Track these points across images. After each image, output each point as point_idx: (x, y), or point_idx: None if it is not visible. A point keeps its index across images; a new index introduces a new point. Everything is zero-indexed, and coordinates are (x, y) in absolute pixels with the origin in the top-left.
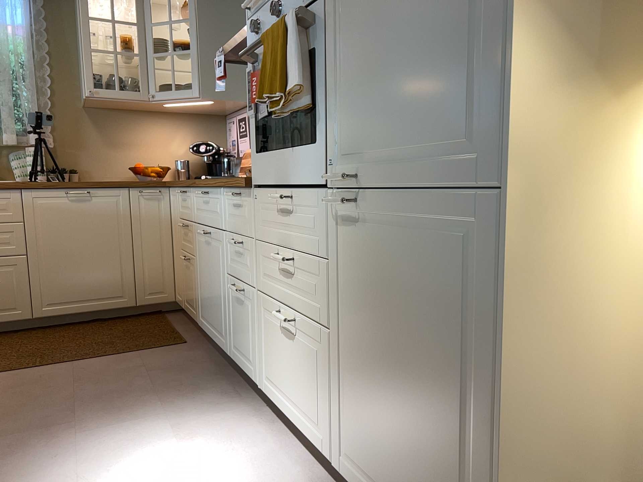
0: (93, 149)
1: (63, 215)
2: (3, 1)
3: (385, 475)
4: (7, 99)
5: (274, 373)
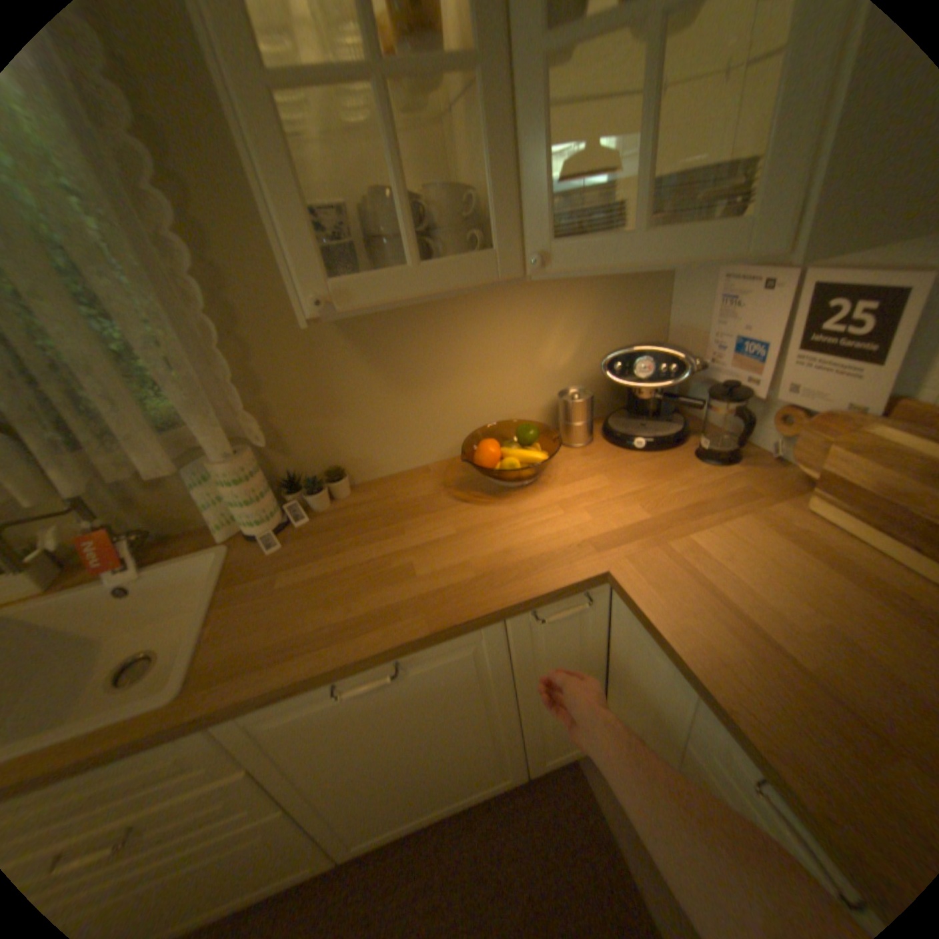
0: (366, 407)
1: (342, 727)
2: None
3: None
4: (85, 349)
5: None
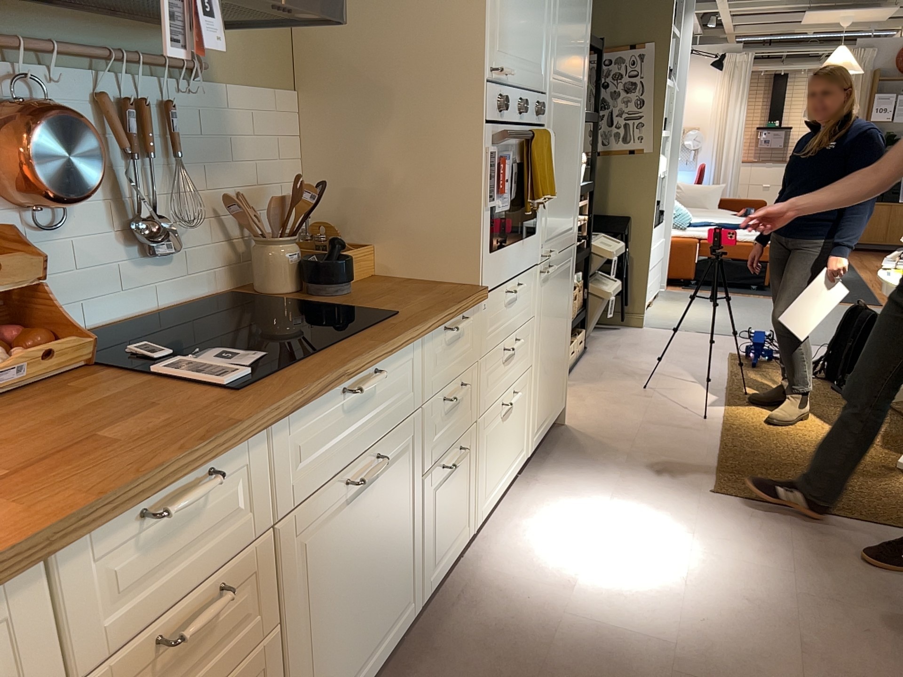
0: None
1: None
2: None
3: (547, 407)
4: None
5: (492, 476)
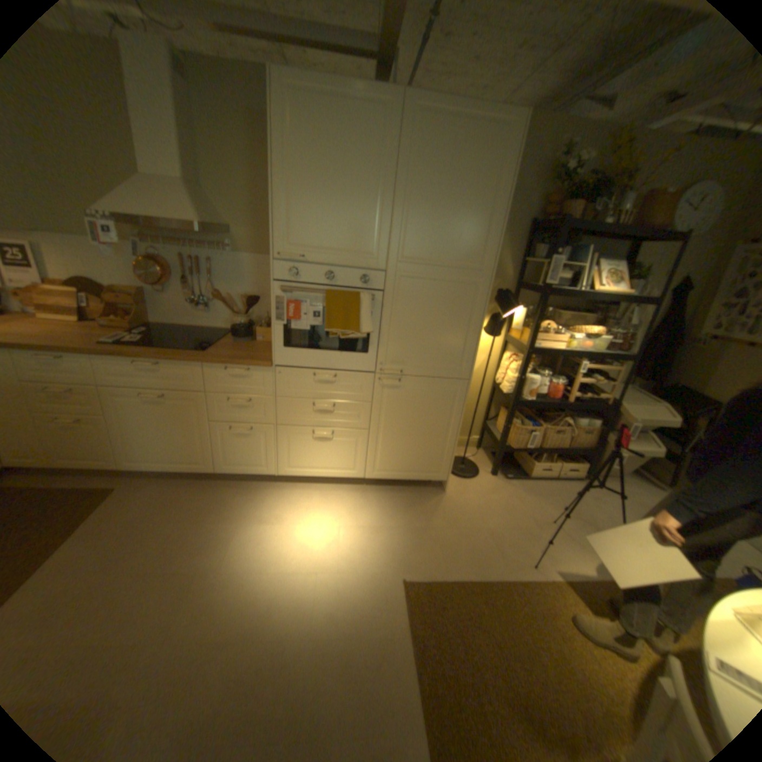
0: None
1: None
2: None
3: (400, 465)
4: None
5: (299, 461)
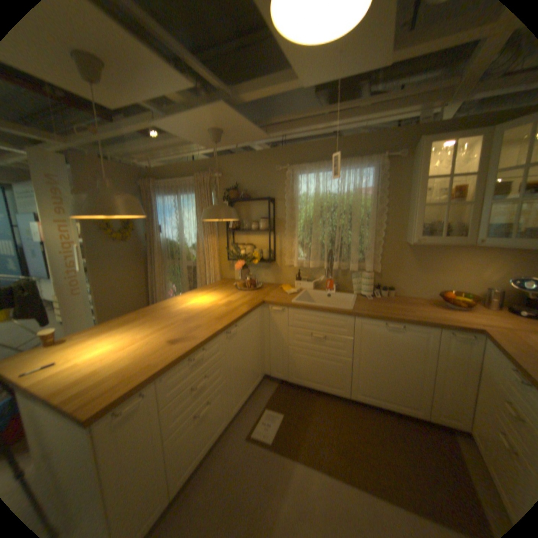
0: (409, 273)
1: (381, 340)
2: (361, 173)
3: None
4: (355, 241)
5: None
